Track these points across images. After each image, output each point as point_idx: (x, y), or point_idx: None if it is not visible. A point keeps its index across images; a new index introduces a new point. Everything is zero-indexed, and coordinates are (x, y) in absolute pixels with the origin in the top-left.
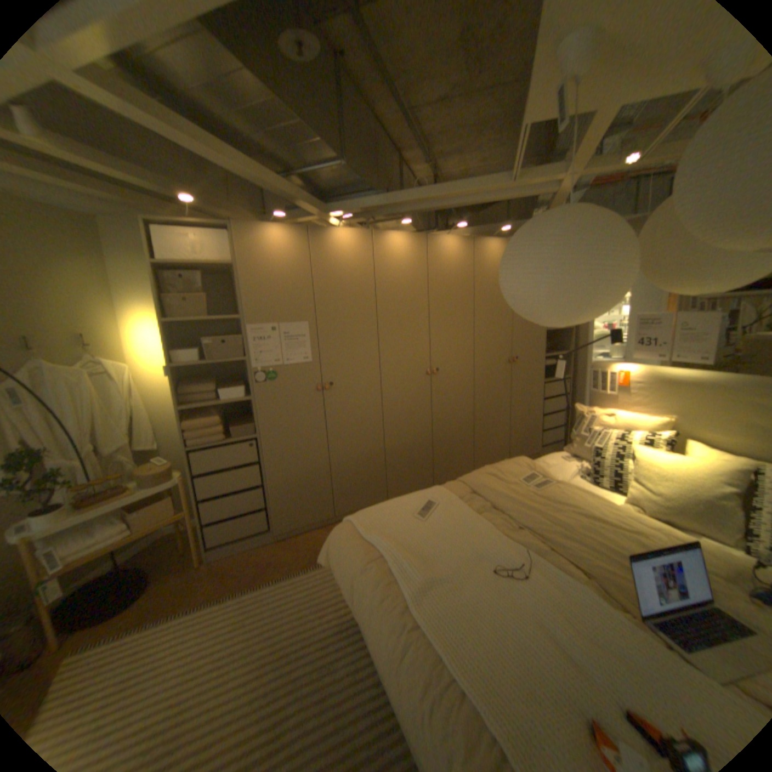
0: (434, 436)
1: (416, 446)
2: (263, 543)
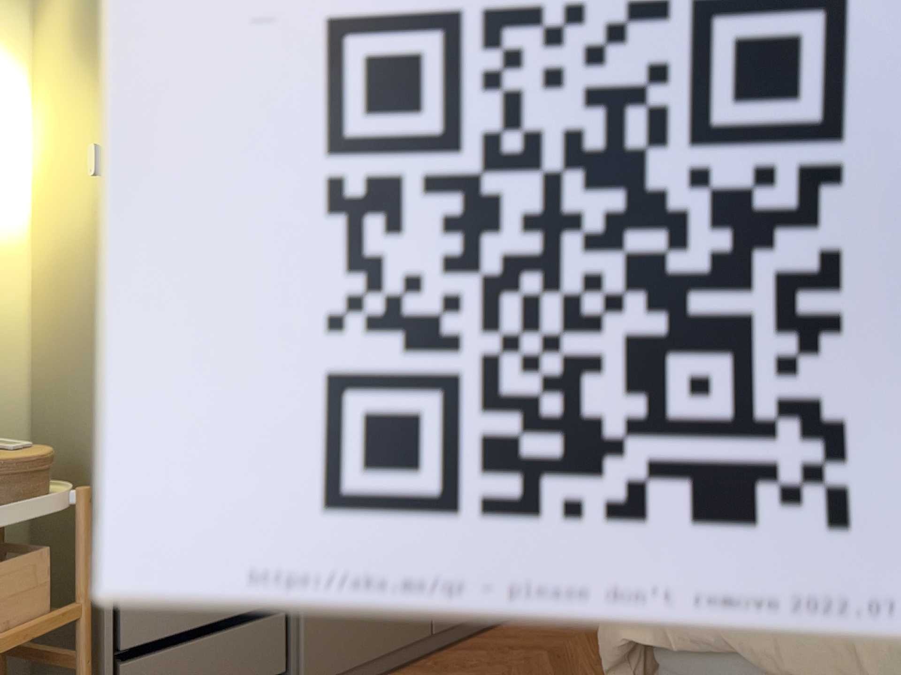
0: None
1: None
2: None
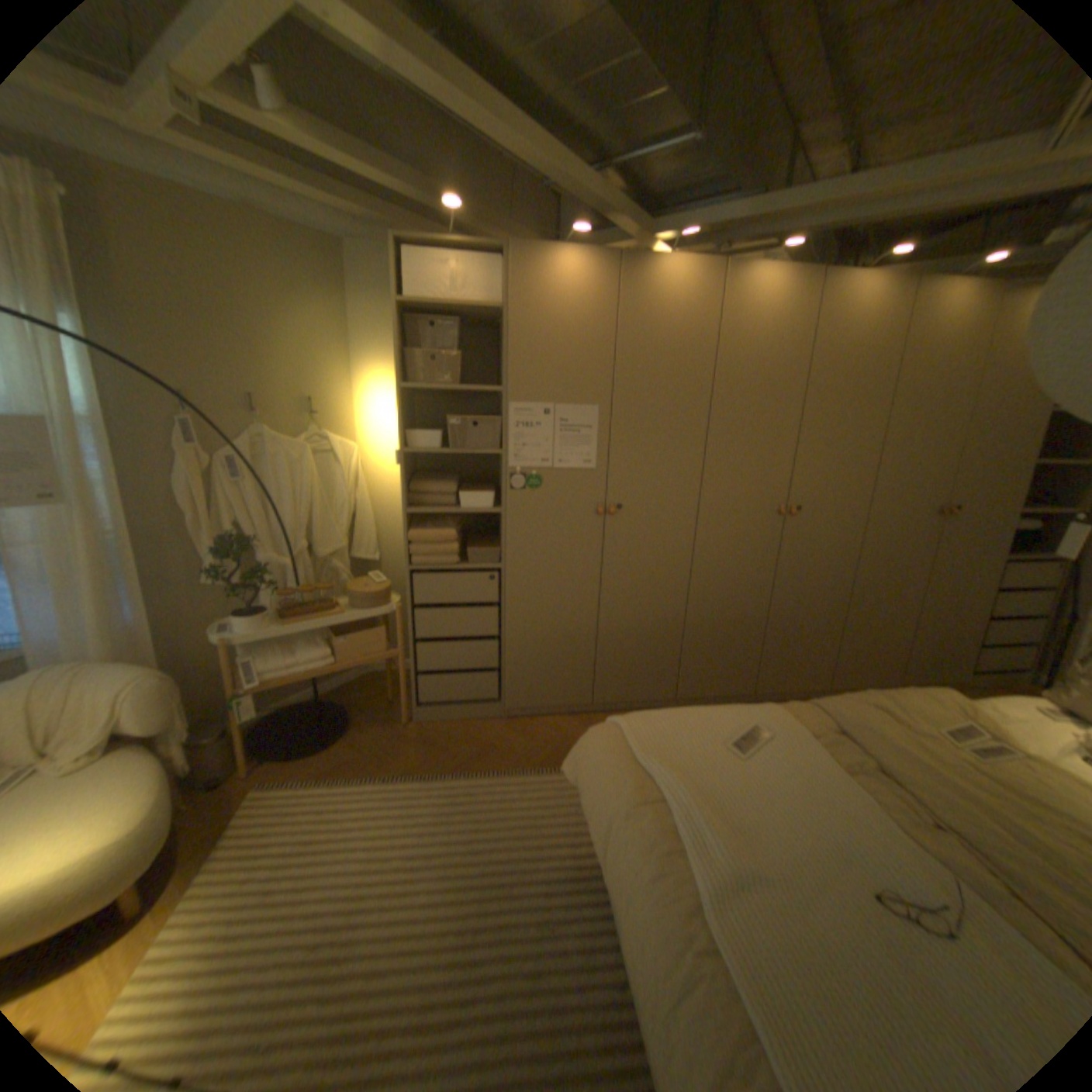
0: (771, 616)
1: (737, 626)
2: (490, 714)
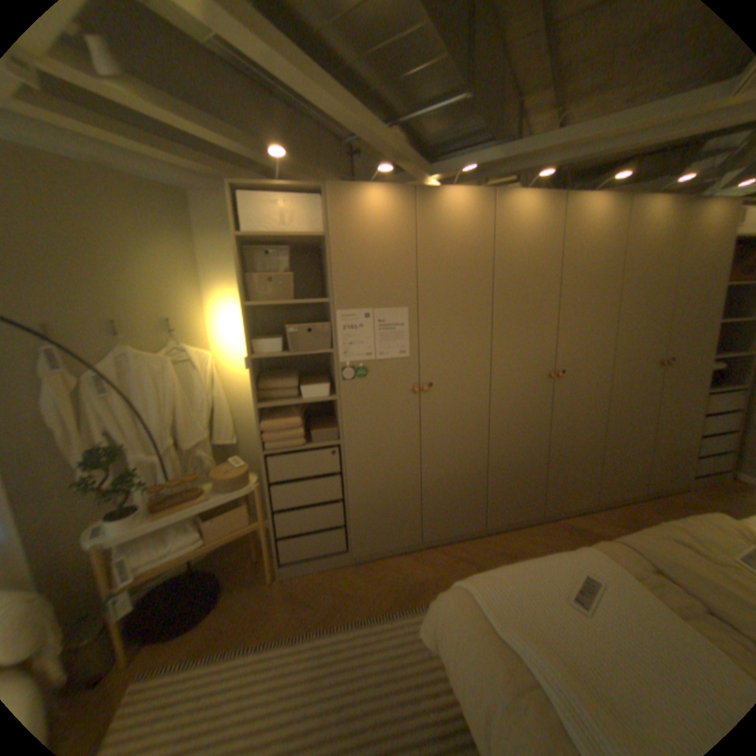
0: (551, 455)
1: (527, 466)
2: (340, 563)
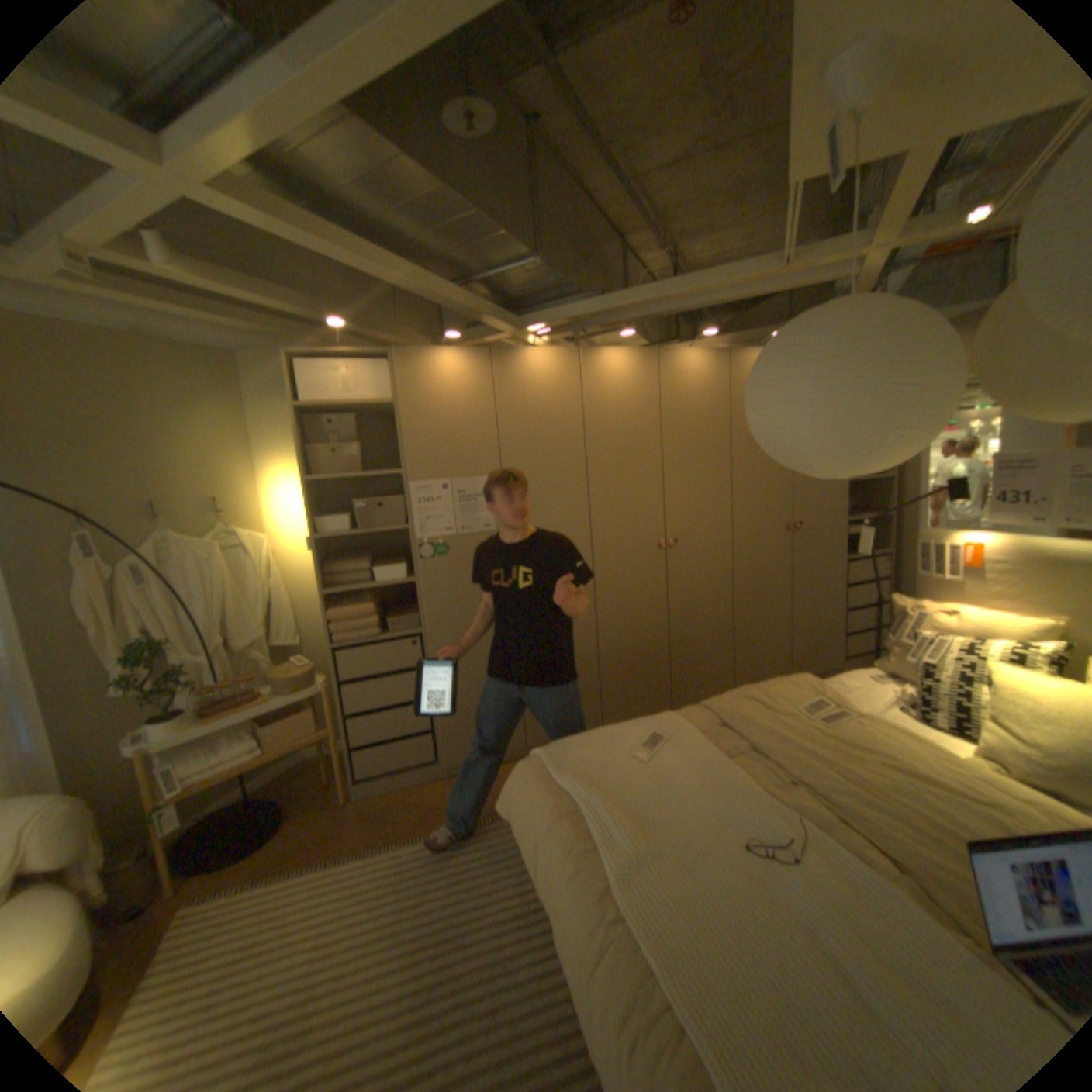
0: (671, 638)
1: (644, 651)
2: (428, 778)
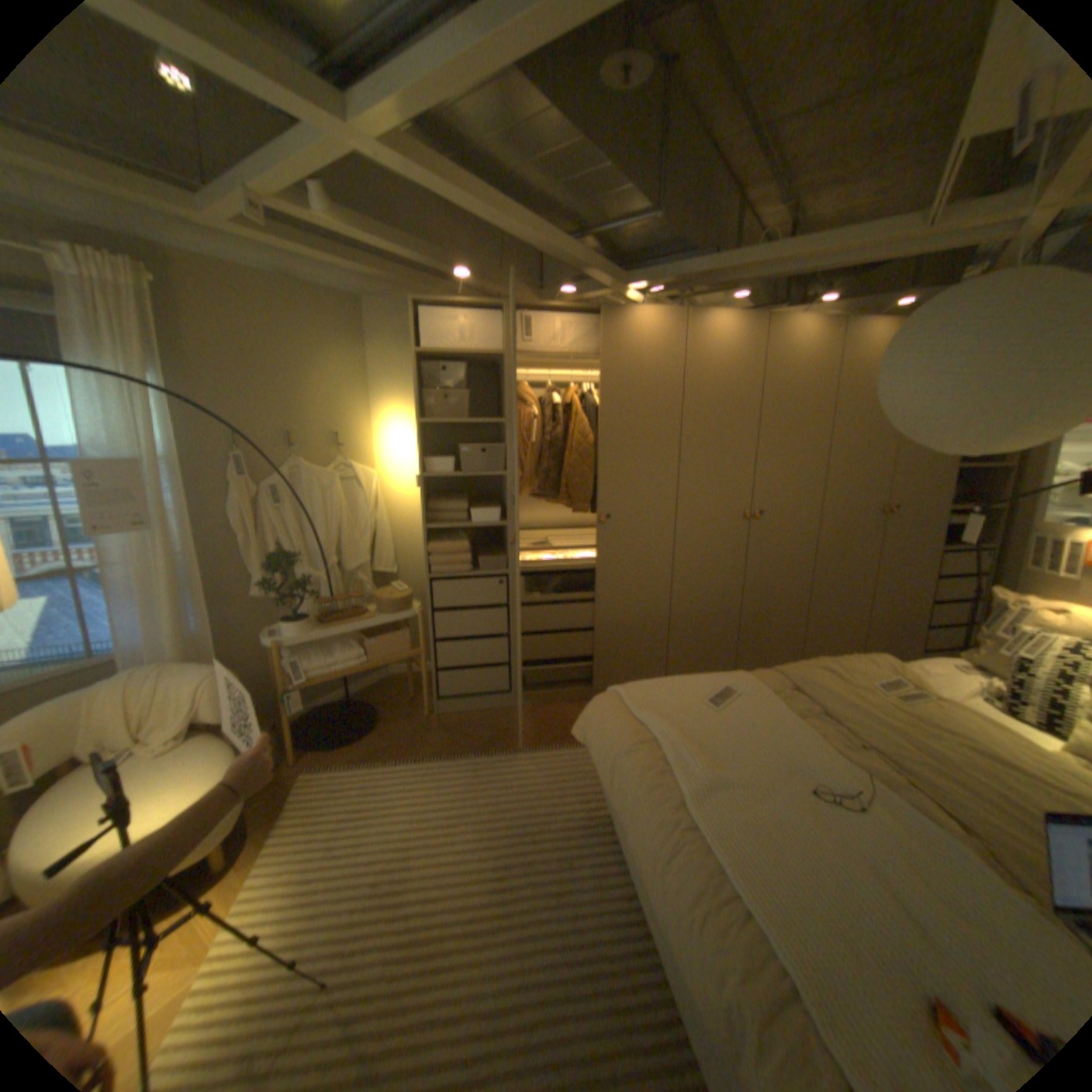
0: (743, 608)
1: (715, 617)
2: (501, 705)
